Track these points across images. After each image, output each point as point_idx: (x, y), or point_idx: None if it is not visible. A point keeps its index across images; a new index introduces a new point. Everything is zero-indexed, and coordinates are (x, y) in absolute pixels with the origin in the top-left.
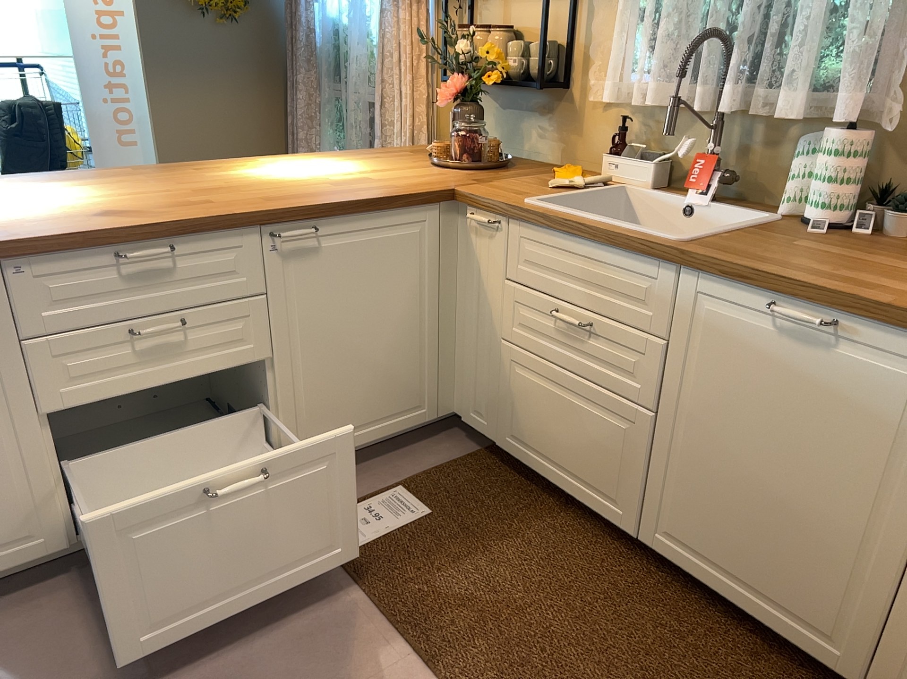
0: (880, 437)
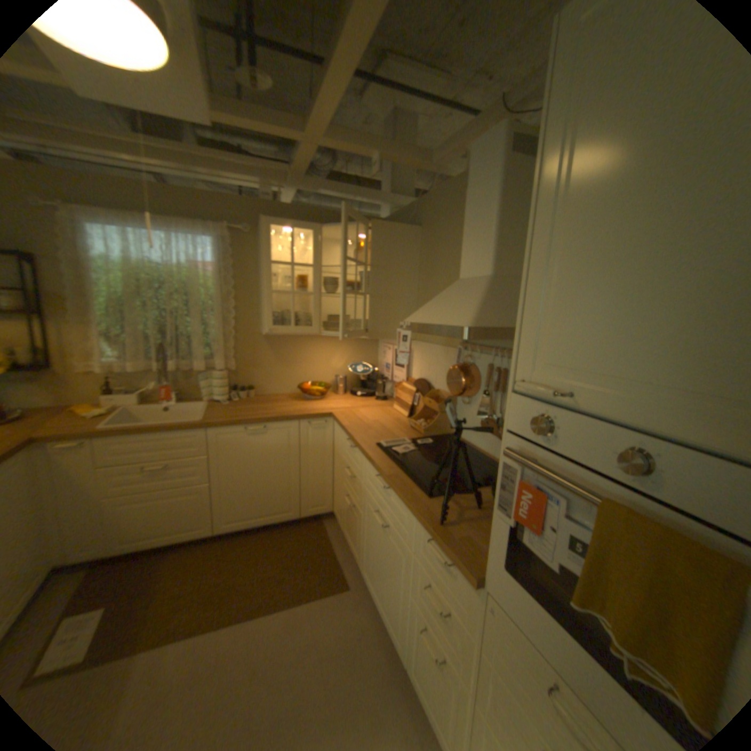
0: (285, 450)
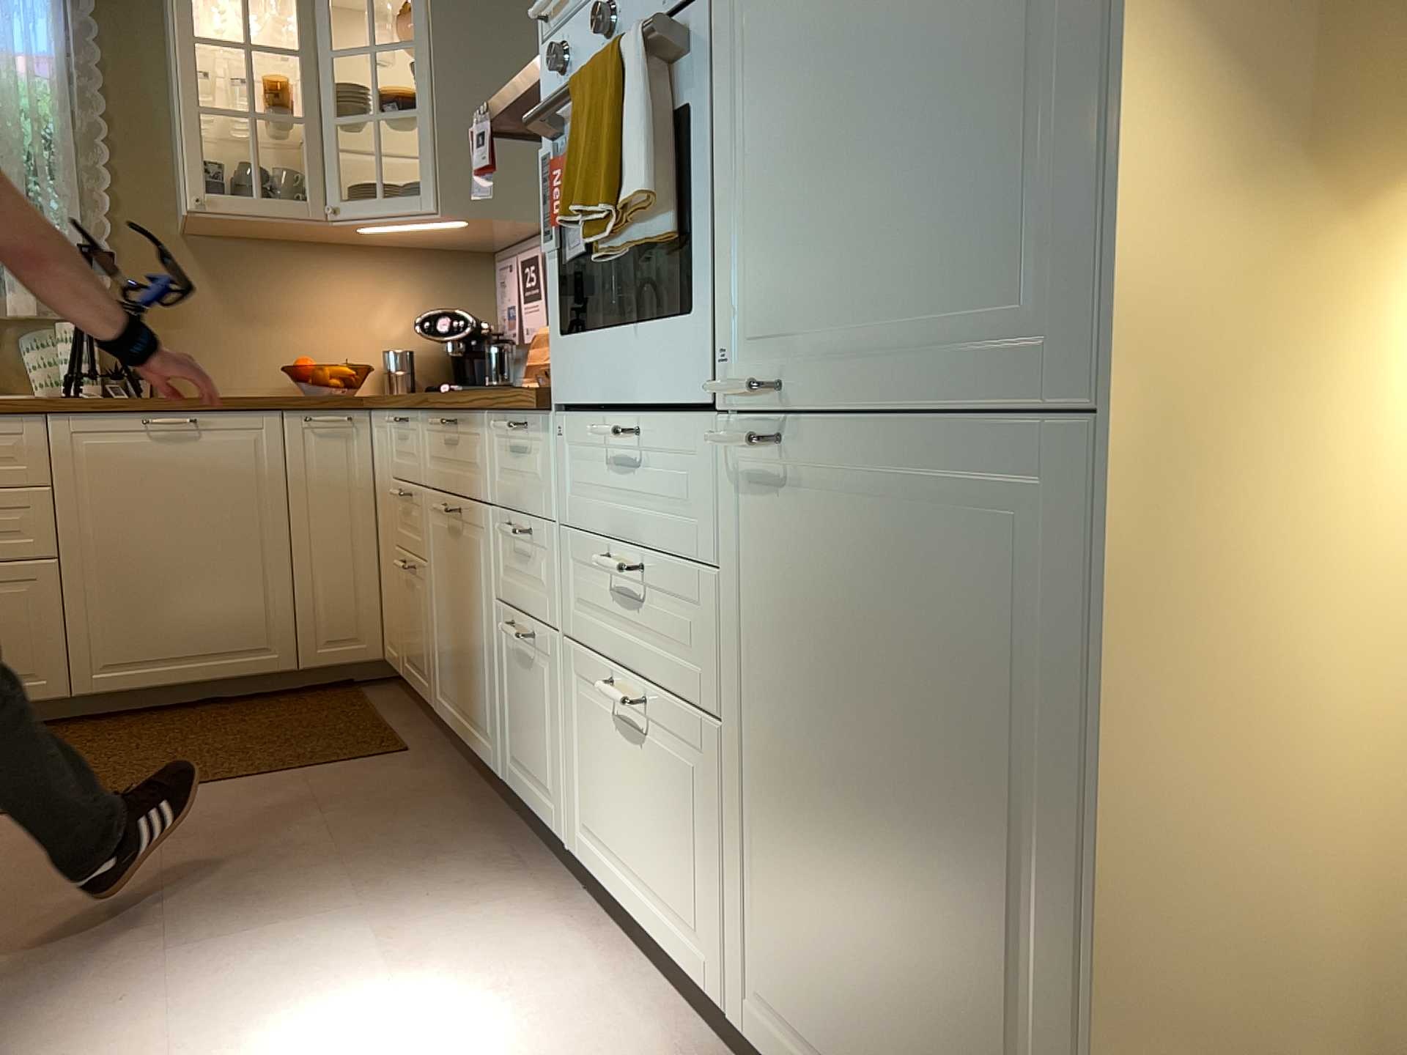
0: (248, 484)
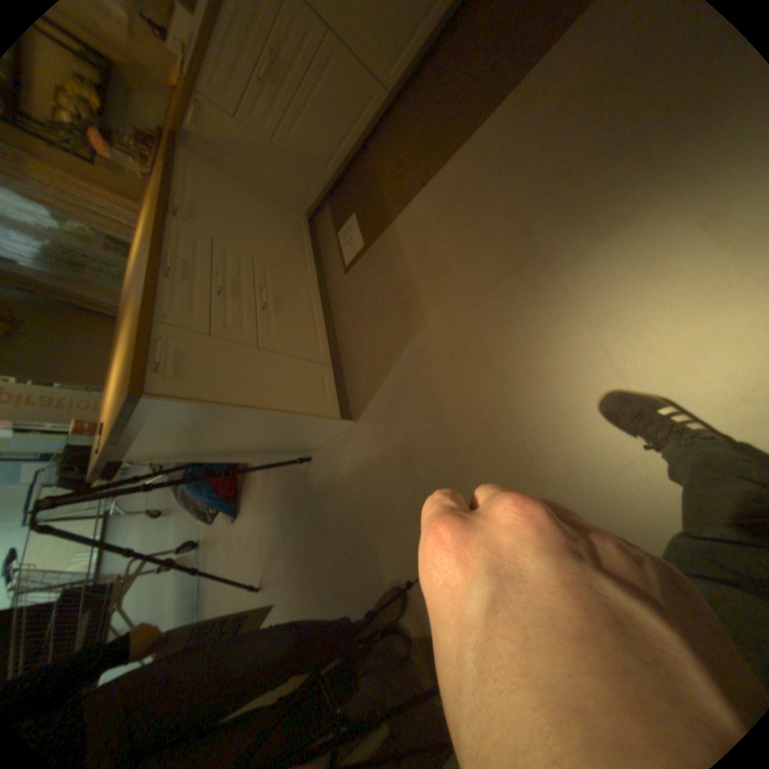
0: None
